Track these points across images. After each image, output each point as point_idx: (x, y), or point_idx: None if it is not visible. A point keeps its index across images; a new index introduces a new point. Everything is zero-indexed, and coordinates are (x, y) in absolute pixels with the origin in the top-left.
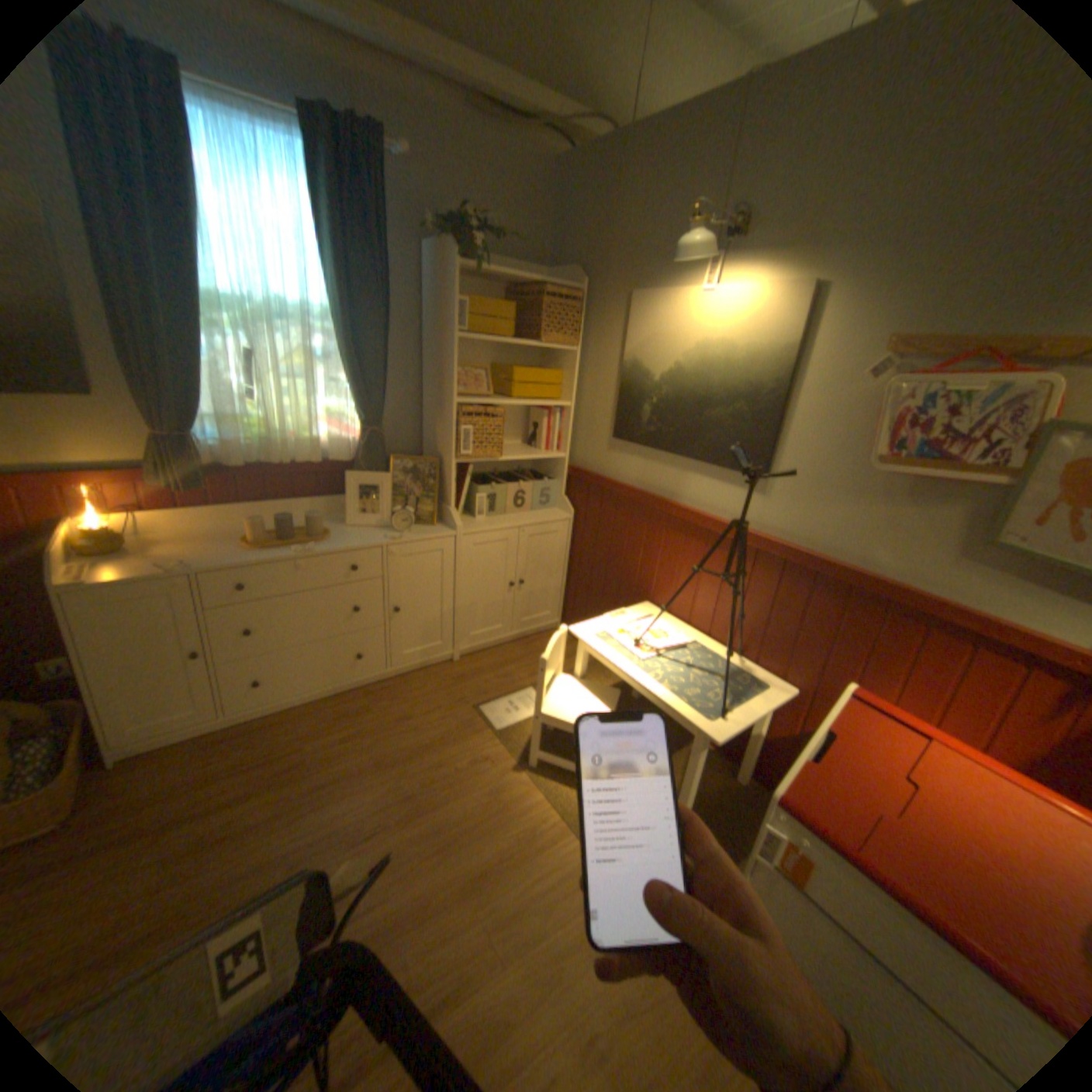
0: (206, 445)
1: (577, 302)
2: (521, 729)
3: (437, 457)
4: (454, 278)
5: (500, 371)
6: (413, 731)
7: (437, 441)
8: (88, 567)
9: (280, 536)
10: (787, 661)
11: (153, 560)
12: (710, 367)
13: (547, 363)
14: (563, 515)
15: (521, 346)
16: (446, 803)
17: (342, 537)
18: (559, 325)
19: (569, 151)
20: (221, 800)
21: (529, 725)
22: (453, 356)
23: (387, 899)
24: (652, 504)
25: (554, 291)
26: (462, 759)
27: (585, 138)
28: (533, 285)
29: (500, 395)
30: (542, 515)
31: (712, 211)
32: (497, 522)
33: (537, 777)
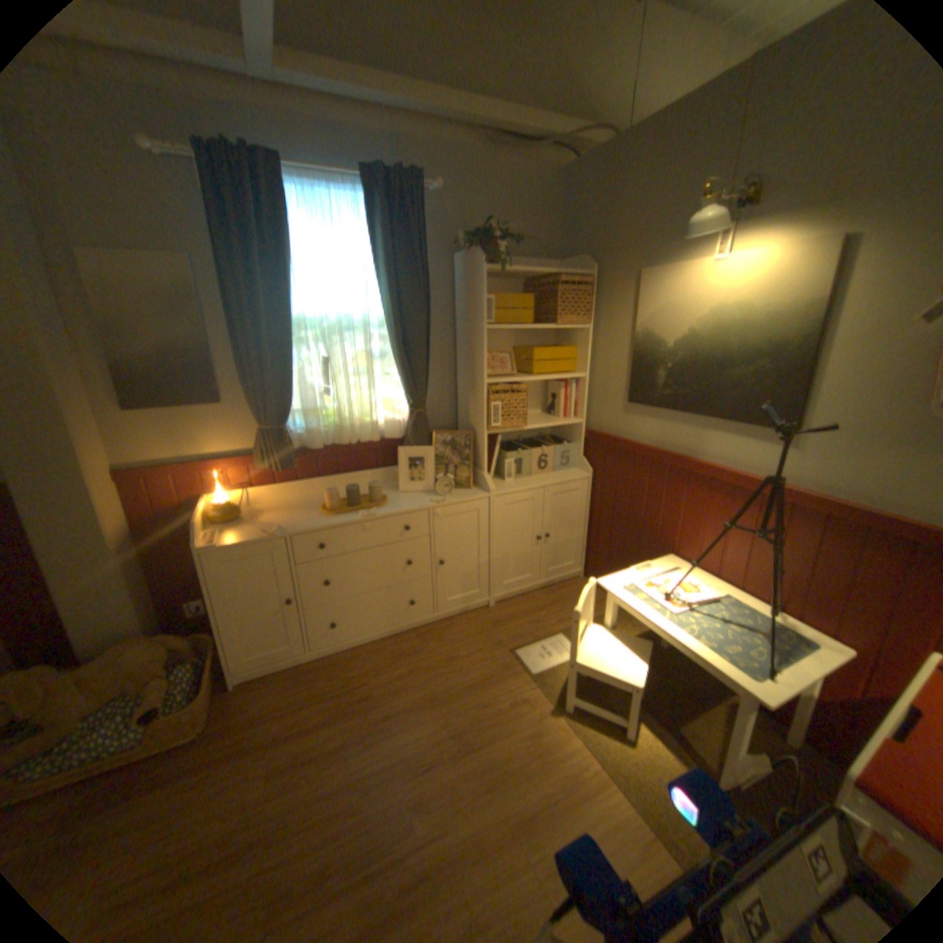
0: (296, 434)
1: (587, 285)
2: (555, 674)
3: (470, 430)
4: (482, 280)
5: (521, 352)
6: (459, 671)
7: (470, 416)
8: (217, 532)
9: (349, 502)
10: (839, 620)
11: (260, 525)
12: (727, 329)
13: (561, 340)
14: (583, 474)
15: (538, 329)
16: (492, 742)
17: (396, 502)
18: (572, 307)
19: (573, 160)
20: (309, 724)
21: (563, 670)
22: (482, 344)
23: (446, 832)
24: (673, 461)
25: (567, 279)
26: (503, 700)
27: (587, 146)
28: (548, 276)
29: (522, 372)
30: (563, 475)
31: (720, 186)
32: (523, 483)
33: (574, 723)
